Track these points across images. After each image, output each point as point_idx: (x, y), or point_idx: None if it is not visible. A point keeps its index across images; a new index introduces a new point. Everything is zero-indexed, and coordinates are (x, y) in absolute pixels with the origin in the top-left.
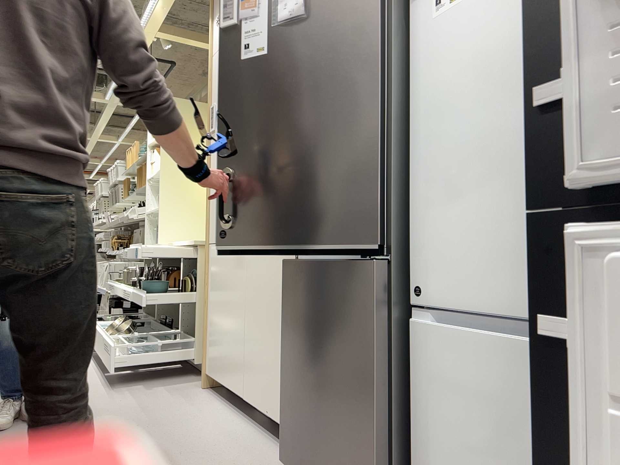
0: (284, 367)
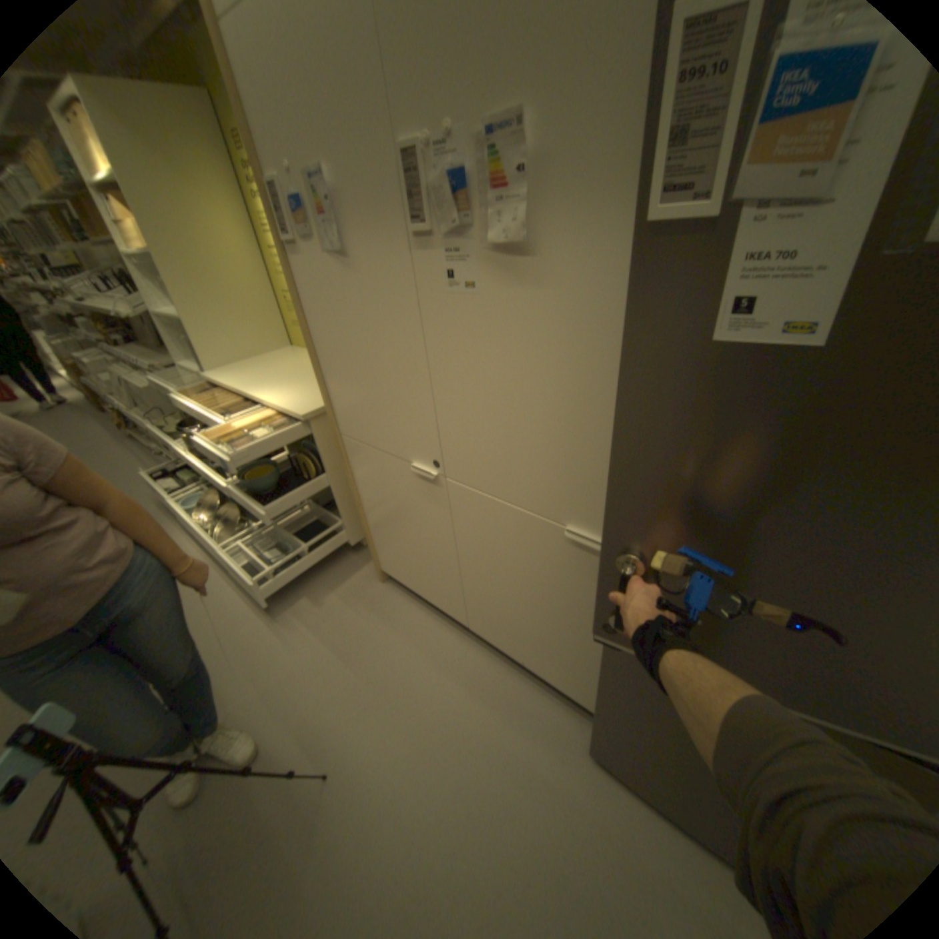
0: (607, 702)
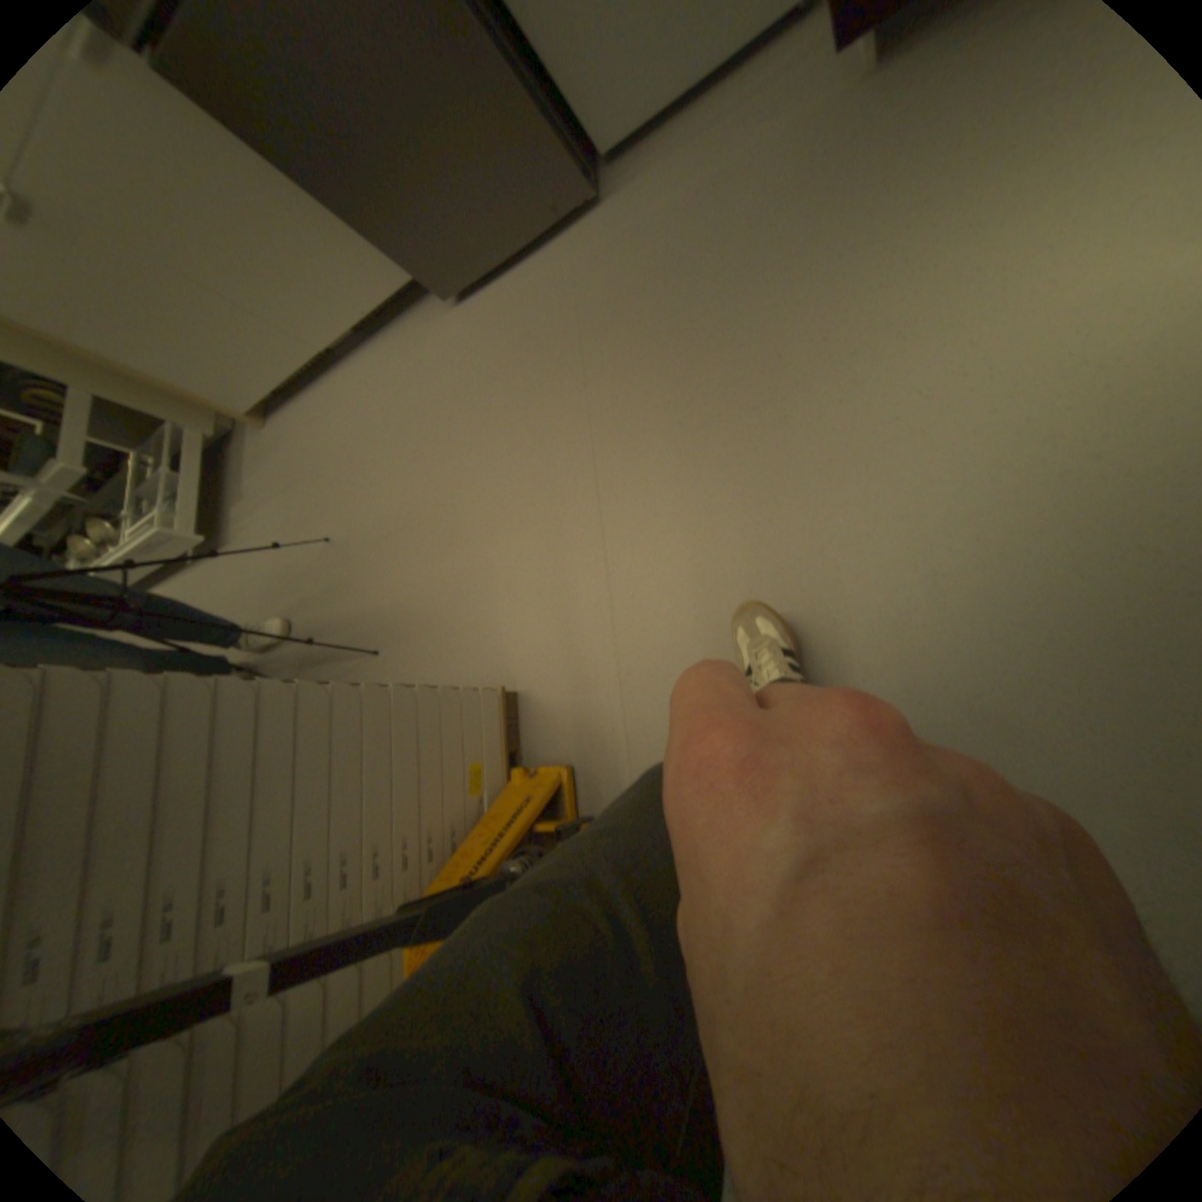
0: (344, 208)
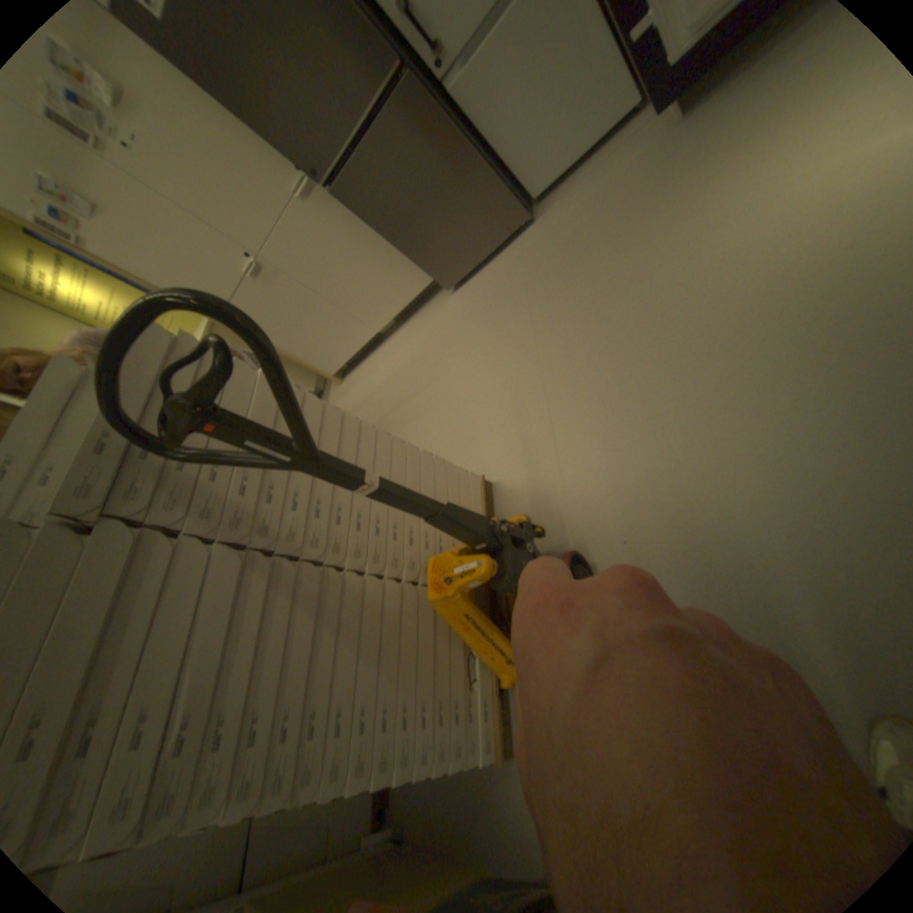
0: (400, 244)
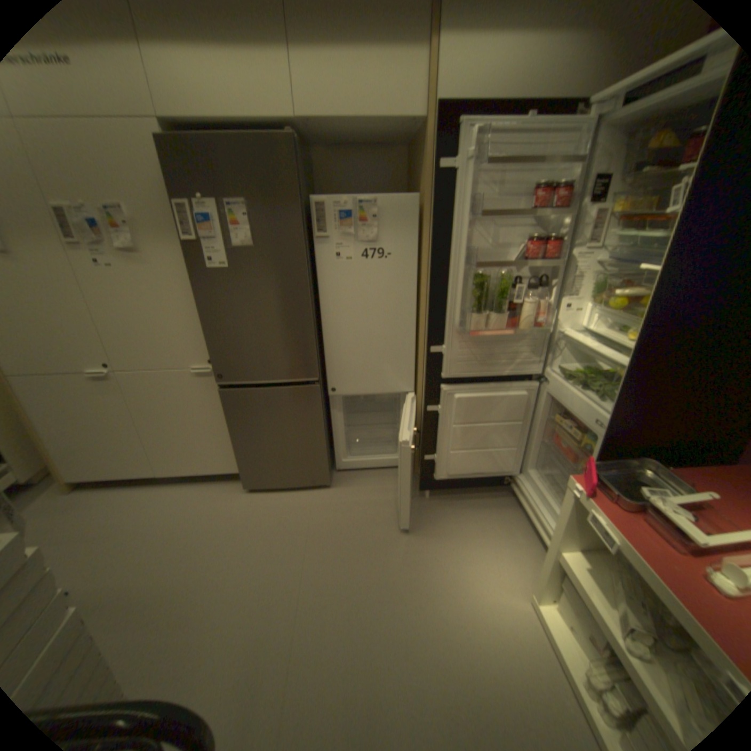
0: (236, 445)
